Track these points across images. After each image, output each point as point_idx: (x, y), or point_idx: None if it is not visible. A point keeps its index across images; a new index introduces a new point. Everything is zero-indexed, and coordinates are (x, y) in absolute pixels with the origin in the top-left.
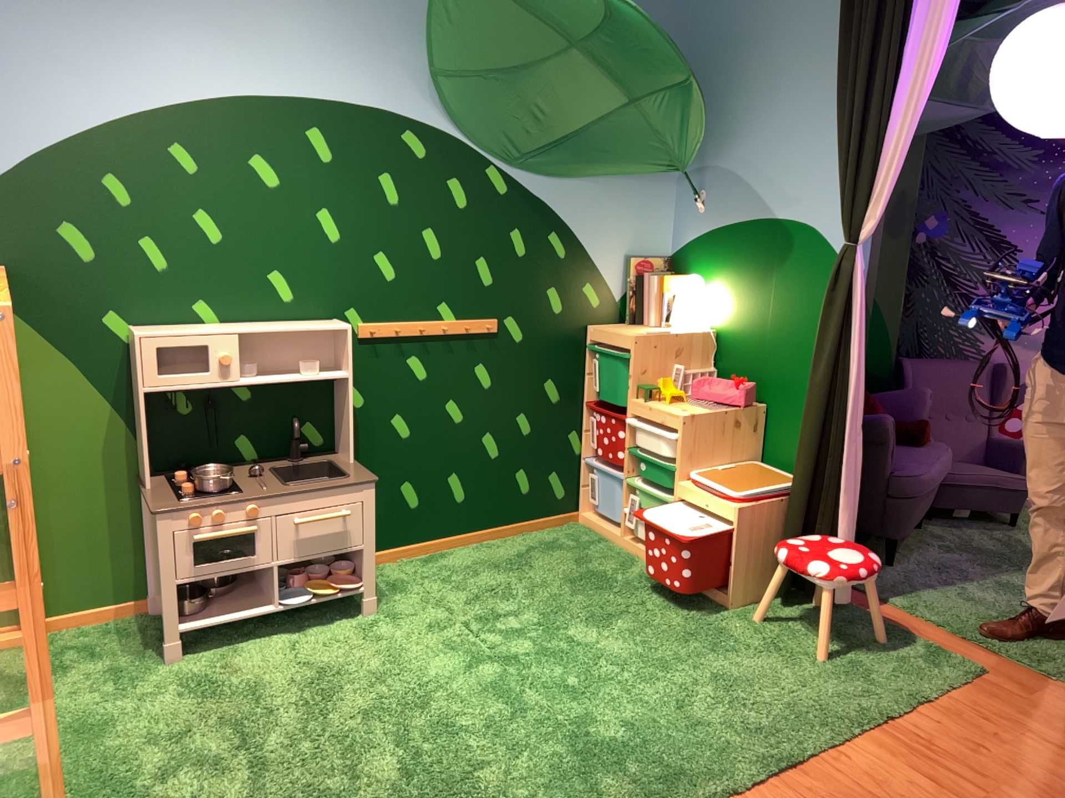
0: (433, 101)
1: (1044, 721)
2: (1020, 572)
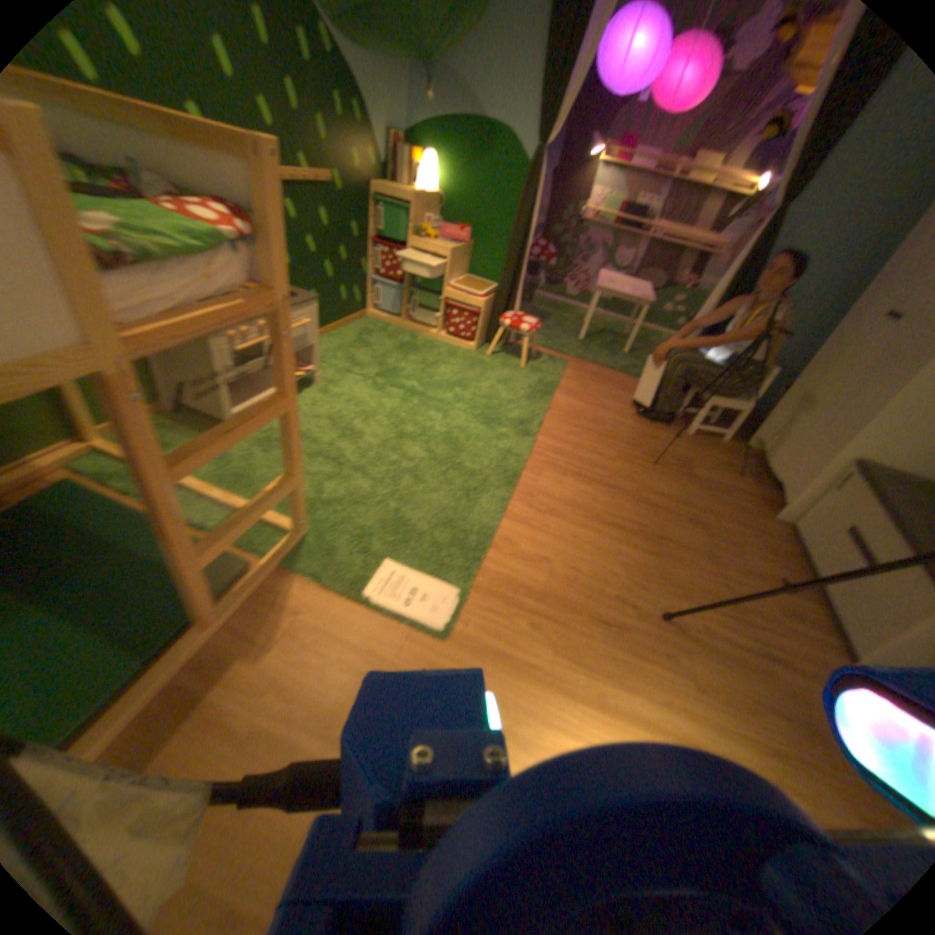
0: None
1: (594, 378)
2: (549, 322)
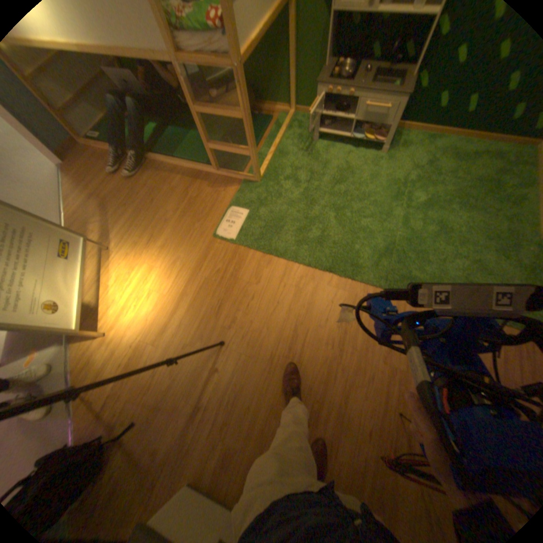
0: None
1: None
2: None
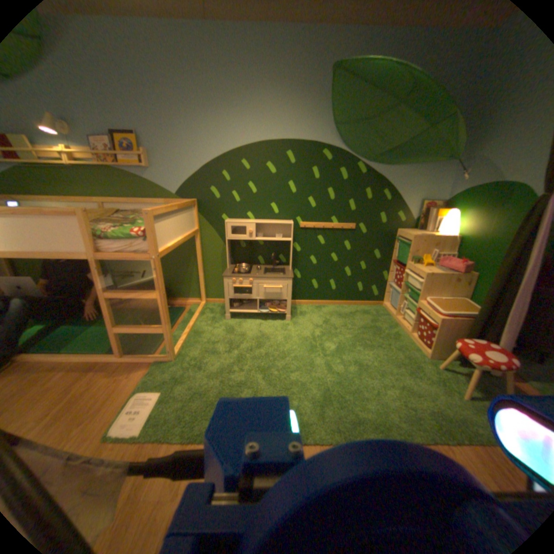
0: (334, 131)
1: None
2: None
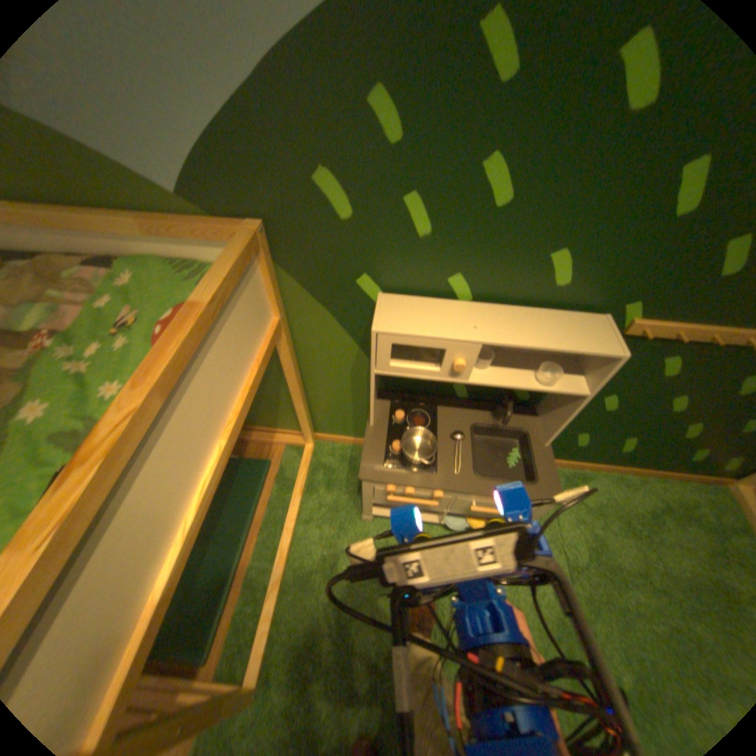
0: None
1: None
2: None
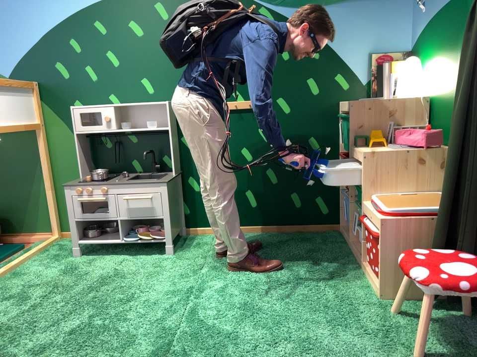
0: None
1: None
2: None
